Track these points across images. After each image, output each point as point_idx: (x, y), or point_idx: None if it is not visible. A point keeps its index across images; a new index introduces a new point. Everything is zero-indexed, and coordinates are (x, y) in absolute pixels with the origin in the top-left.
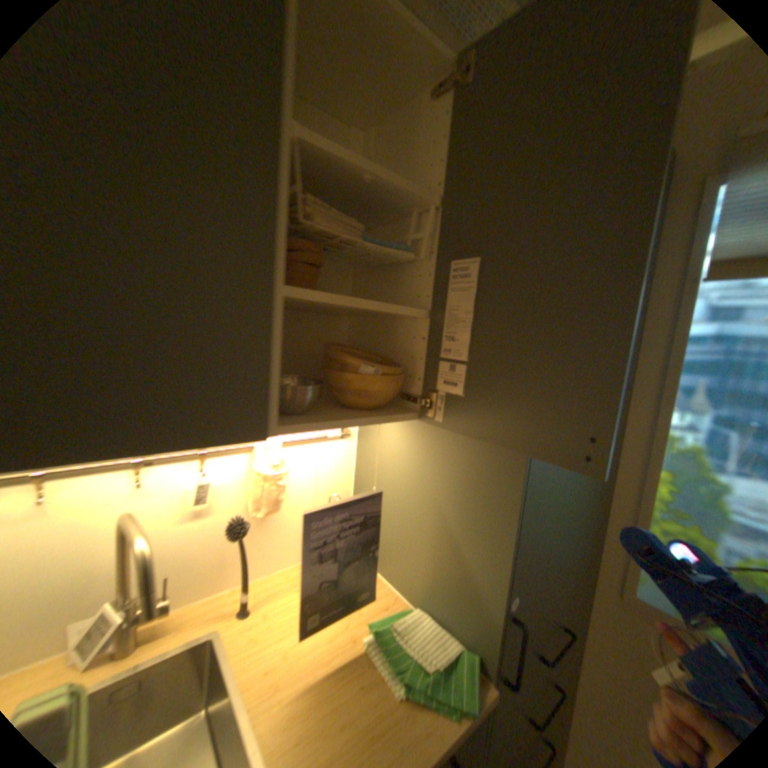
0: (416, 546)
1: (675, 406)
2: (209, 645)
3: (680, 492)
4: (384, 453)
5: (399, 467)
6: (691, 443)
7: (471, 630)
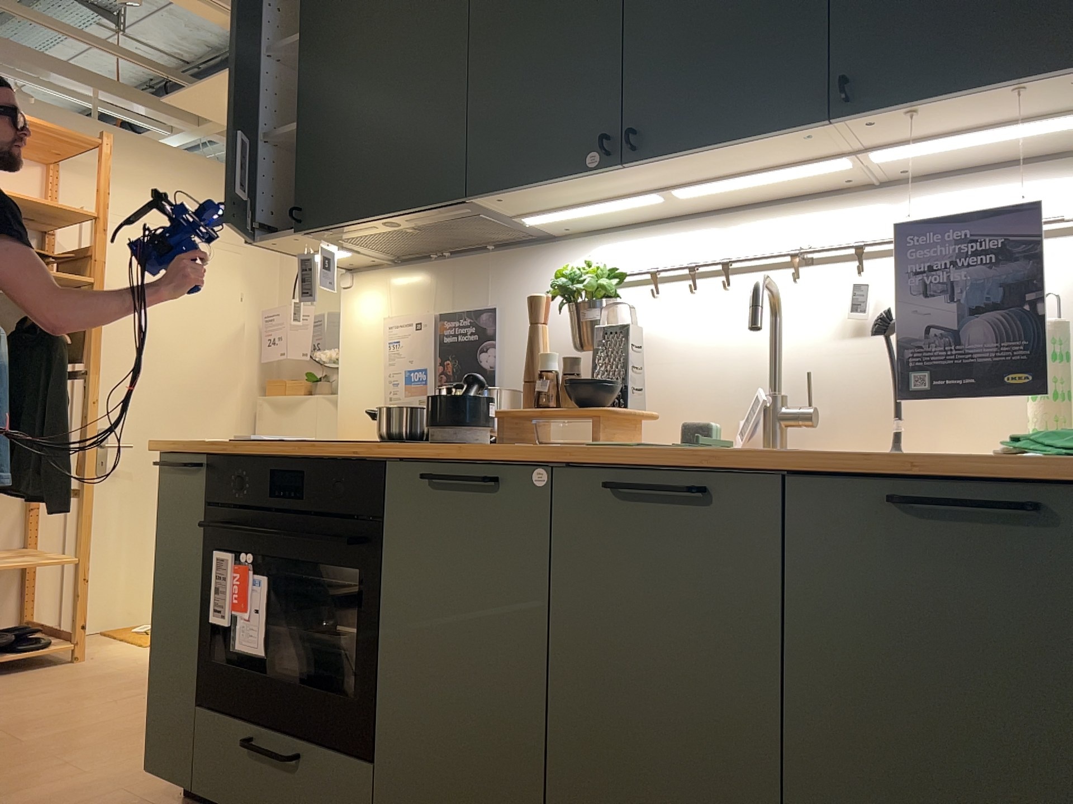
0: None
1: None
2: None
3: None
4: None
5: None
6: None
7: None
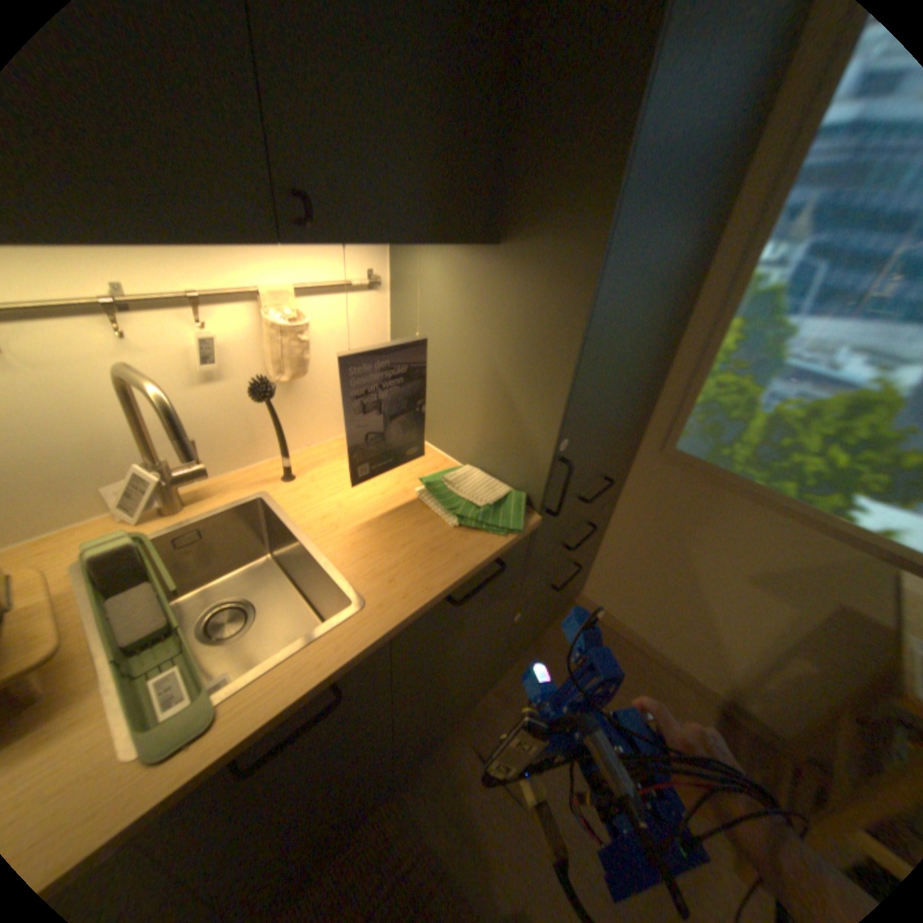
0: (464, 407)
1: (771, 235)
2: (260, 503)
3: (745, 340)
4: (425, 305)
5: (444, 320)
6: (773, 282)
7: (518, 473)
